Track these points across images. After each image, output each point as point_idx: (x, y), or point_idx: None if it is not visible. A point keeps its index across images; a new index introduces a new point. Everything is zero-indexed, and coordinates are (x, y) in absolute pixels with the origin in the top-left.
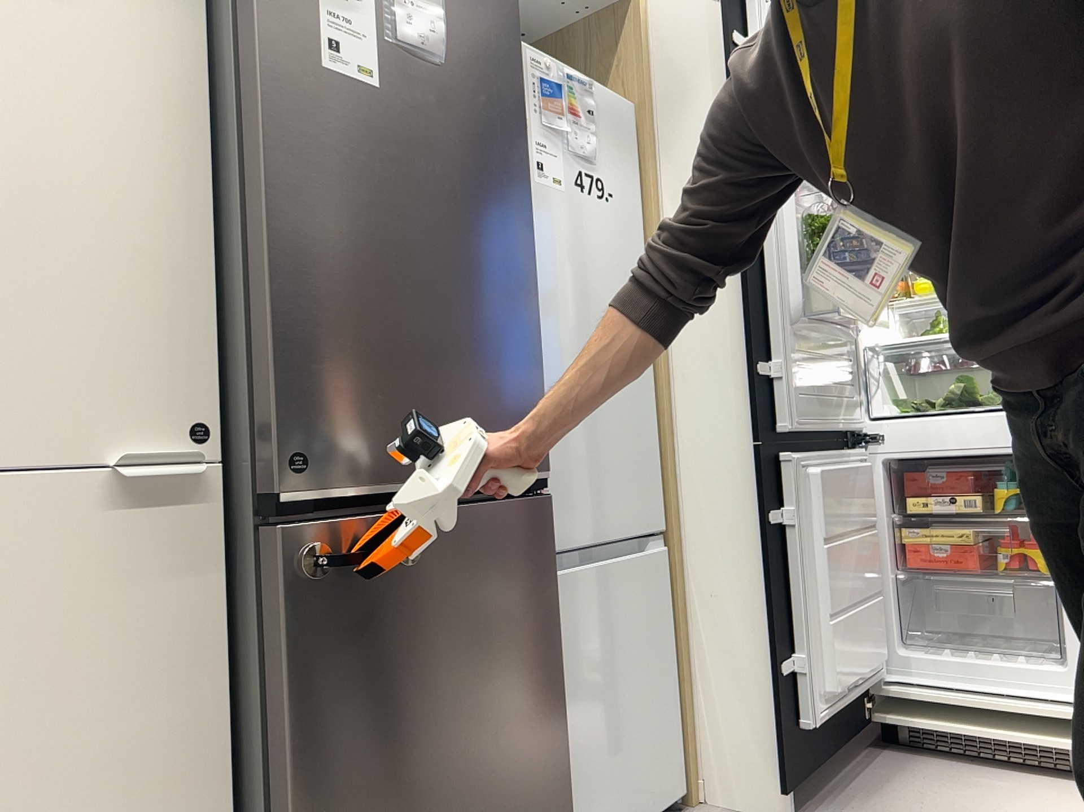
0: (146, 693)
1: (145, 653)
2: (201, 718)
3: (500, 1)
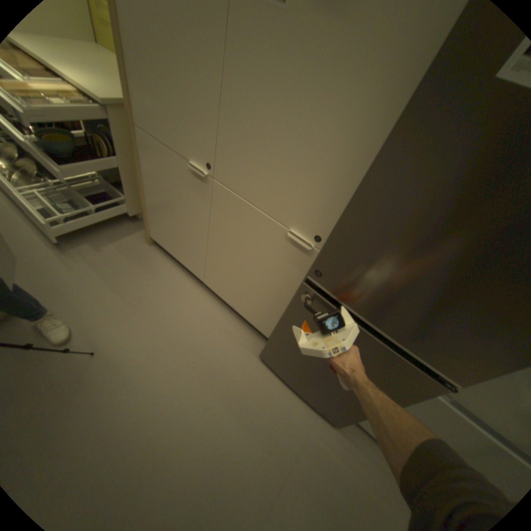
0: (279, 279)
1: (282, 272)
2: (287, 294)
3: None
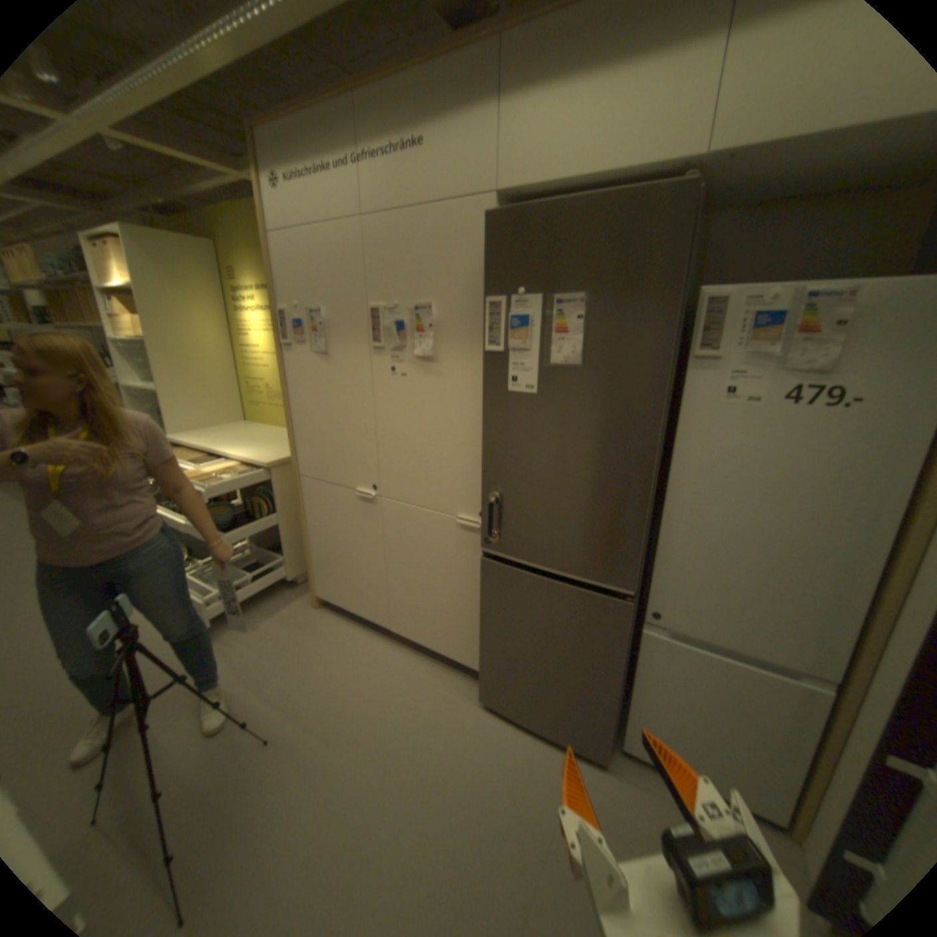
0: (466, 576)
1: (466, 567)
2: (480, 591)
3: (657, 295)
